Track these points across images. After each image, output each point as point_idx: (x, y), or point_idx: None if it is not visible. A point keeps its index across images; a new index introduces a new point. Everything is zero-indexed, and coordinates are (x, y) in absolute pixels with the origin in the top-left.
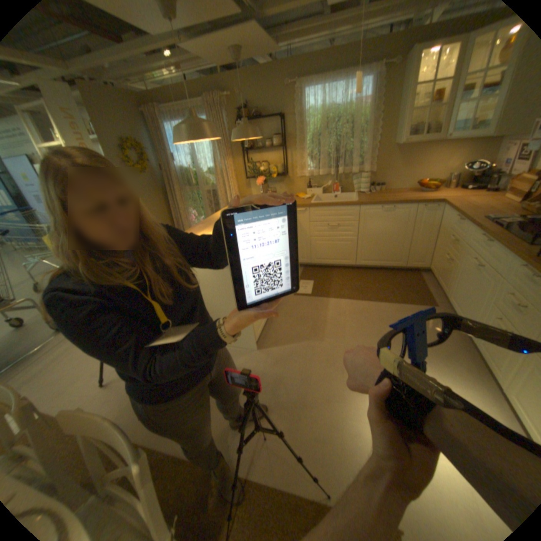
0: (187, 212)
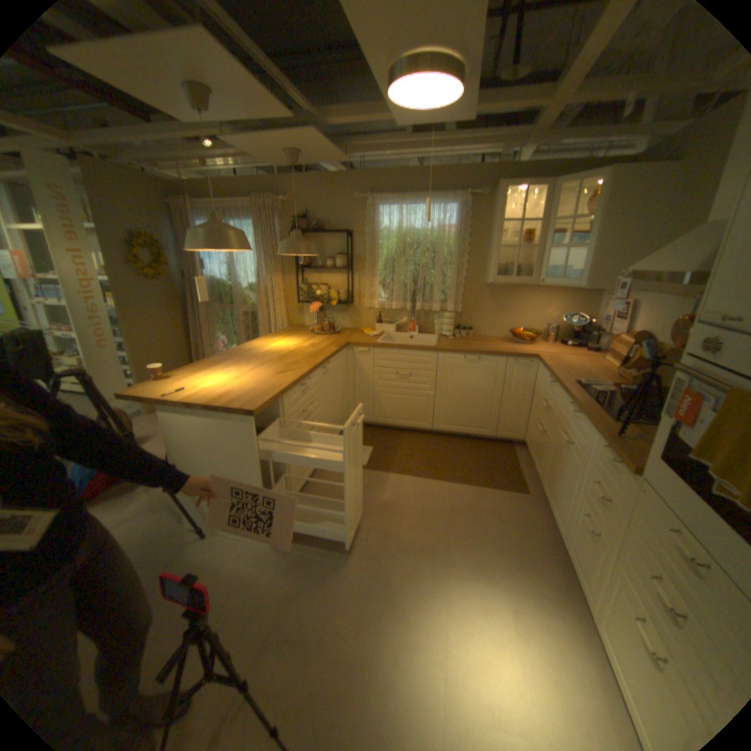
0: (213, 337)
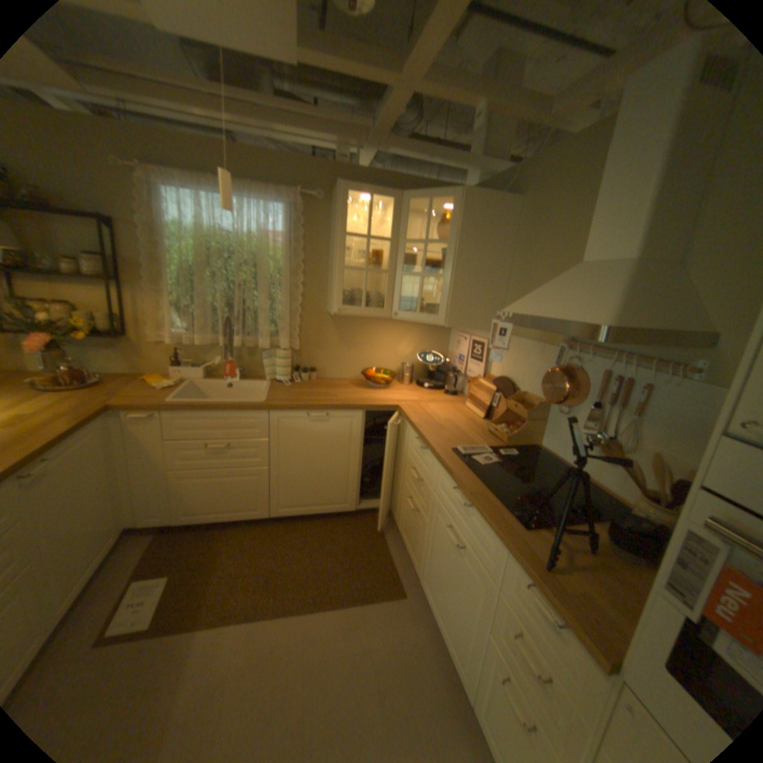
0: None
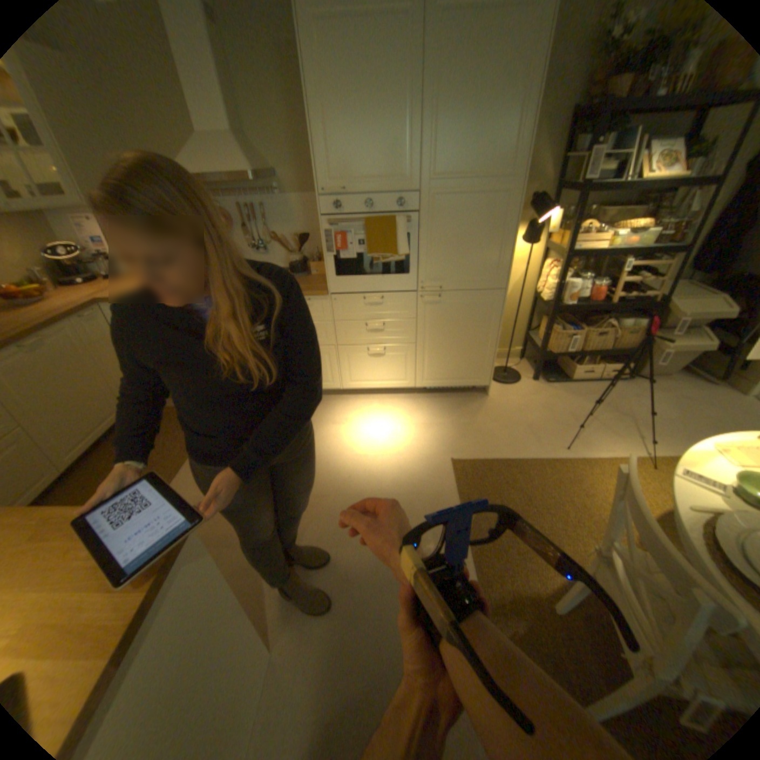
0: None
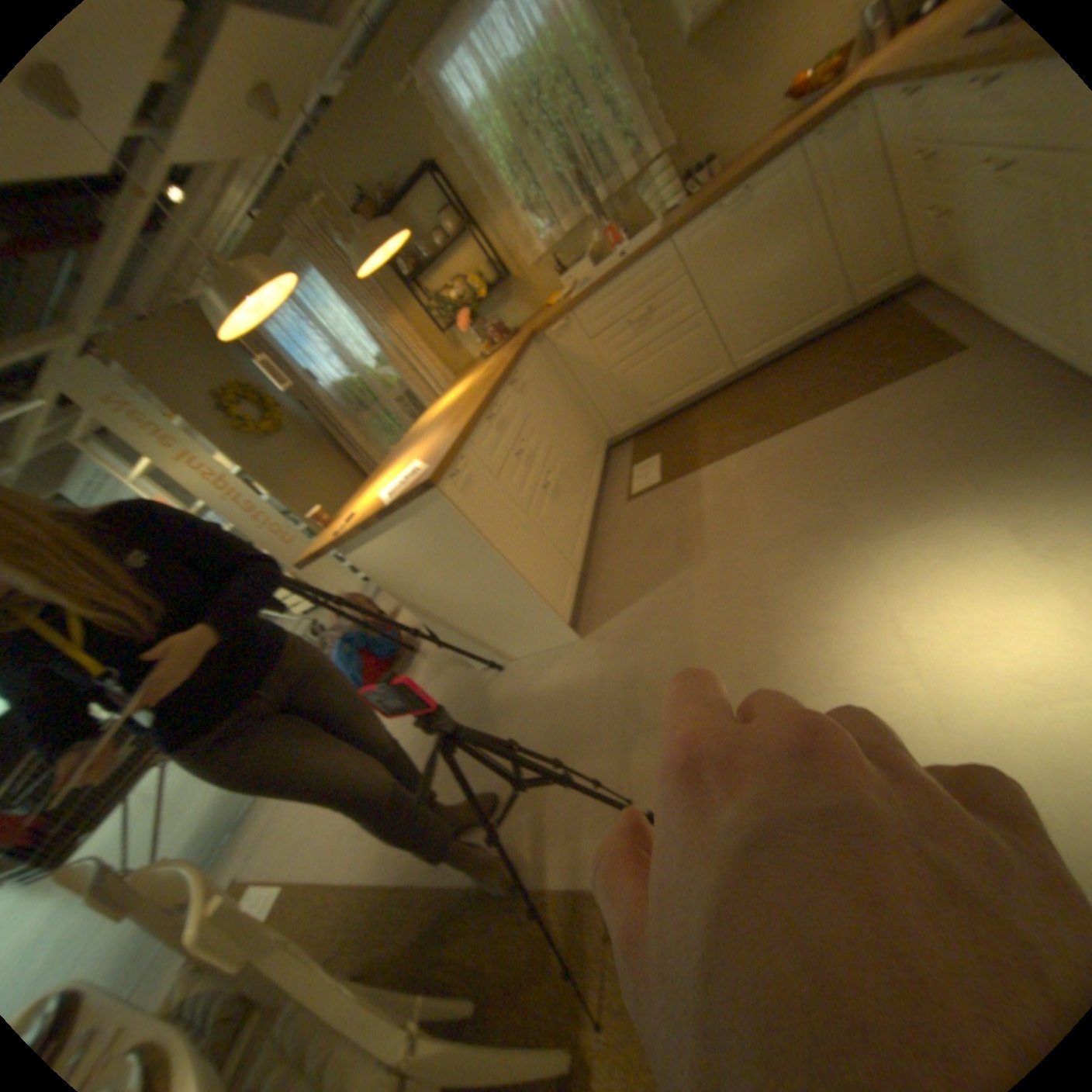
0: None
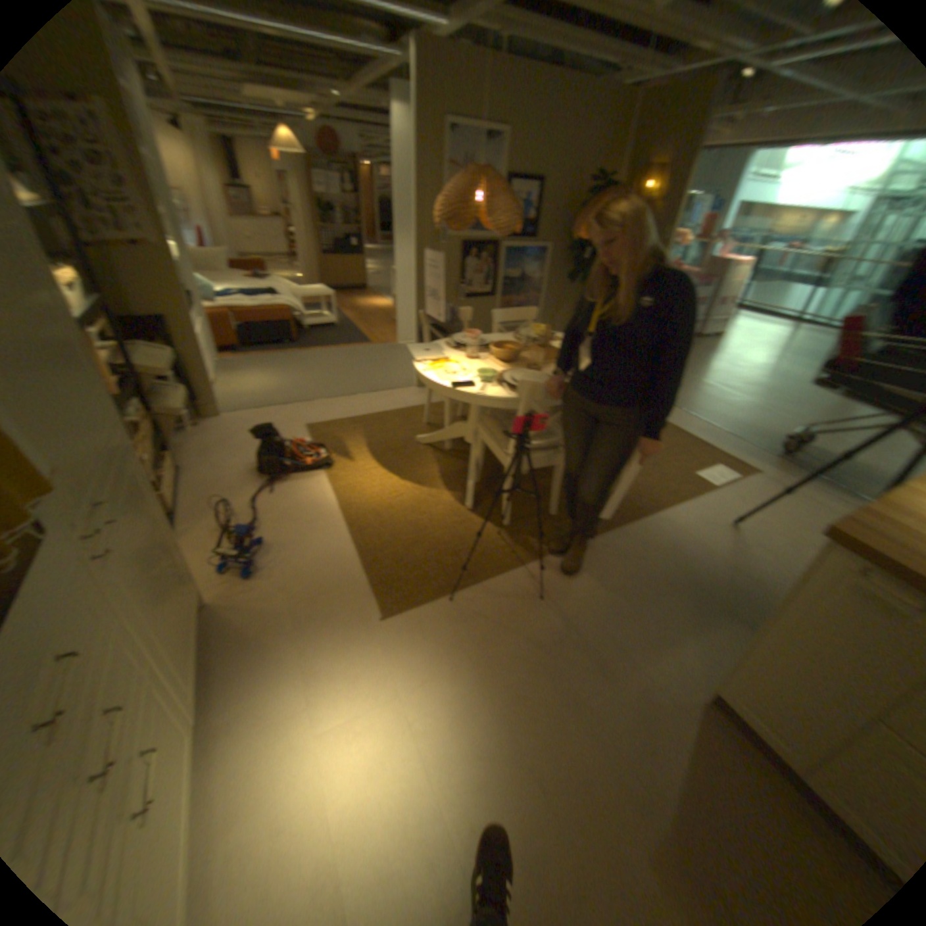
0: None
